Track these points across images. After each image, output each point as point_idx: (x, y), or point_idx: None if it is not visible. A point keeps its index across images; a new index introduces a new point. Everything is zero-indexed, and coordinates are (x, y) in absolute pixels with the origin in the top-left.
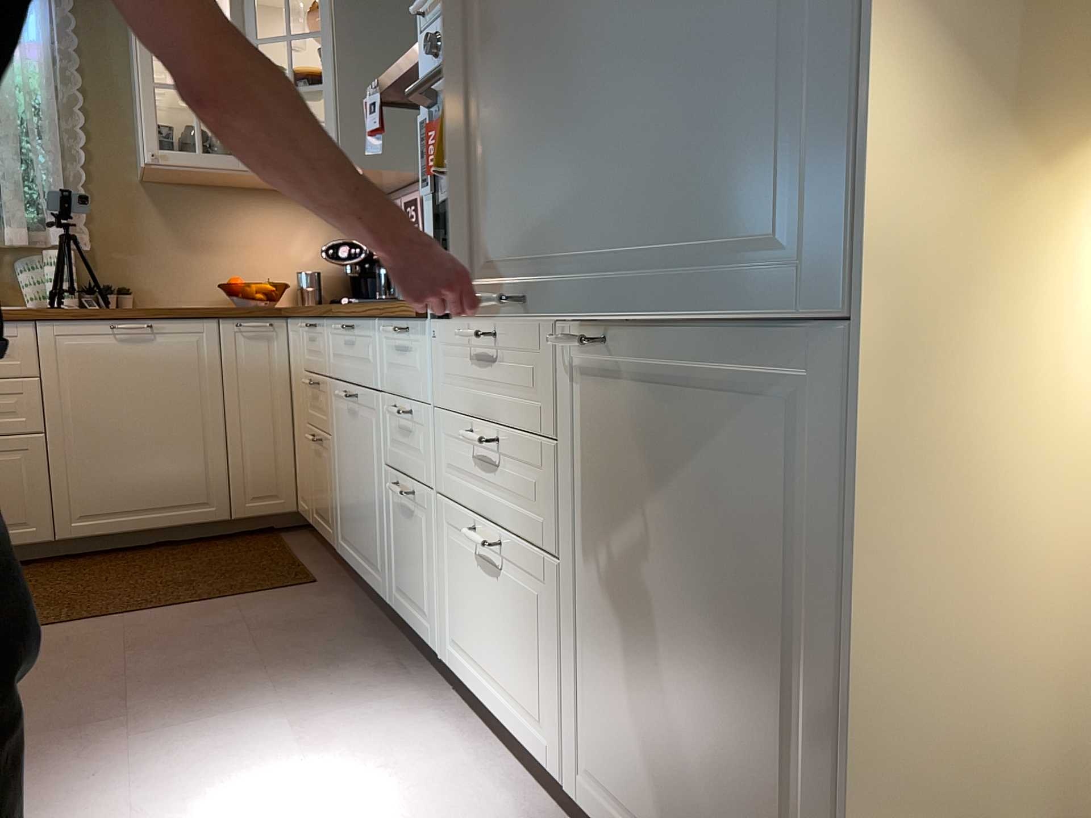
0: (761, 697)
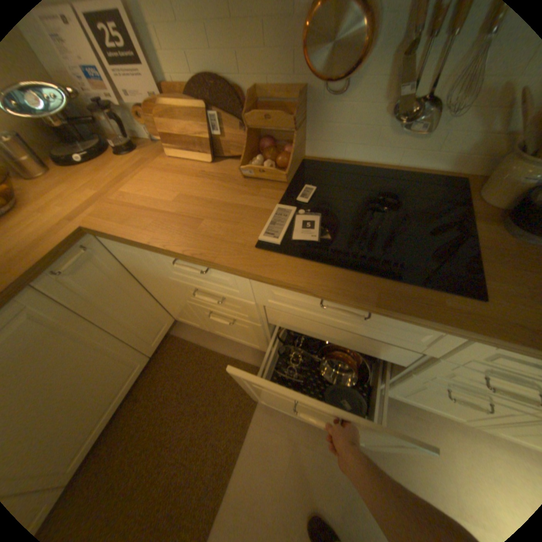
0: None
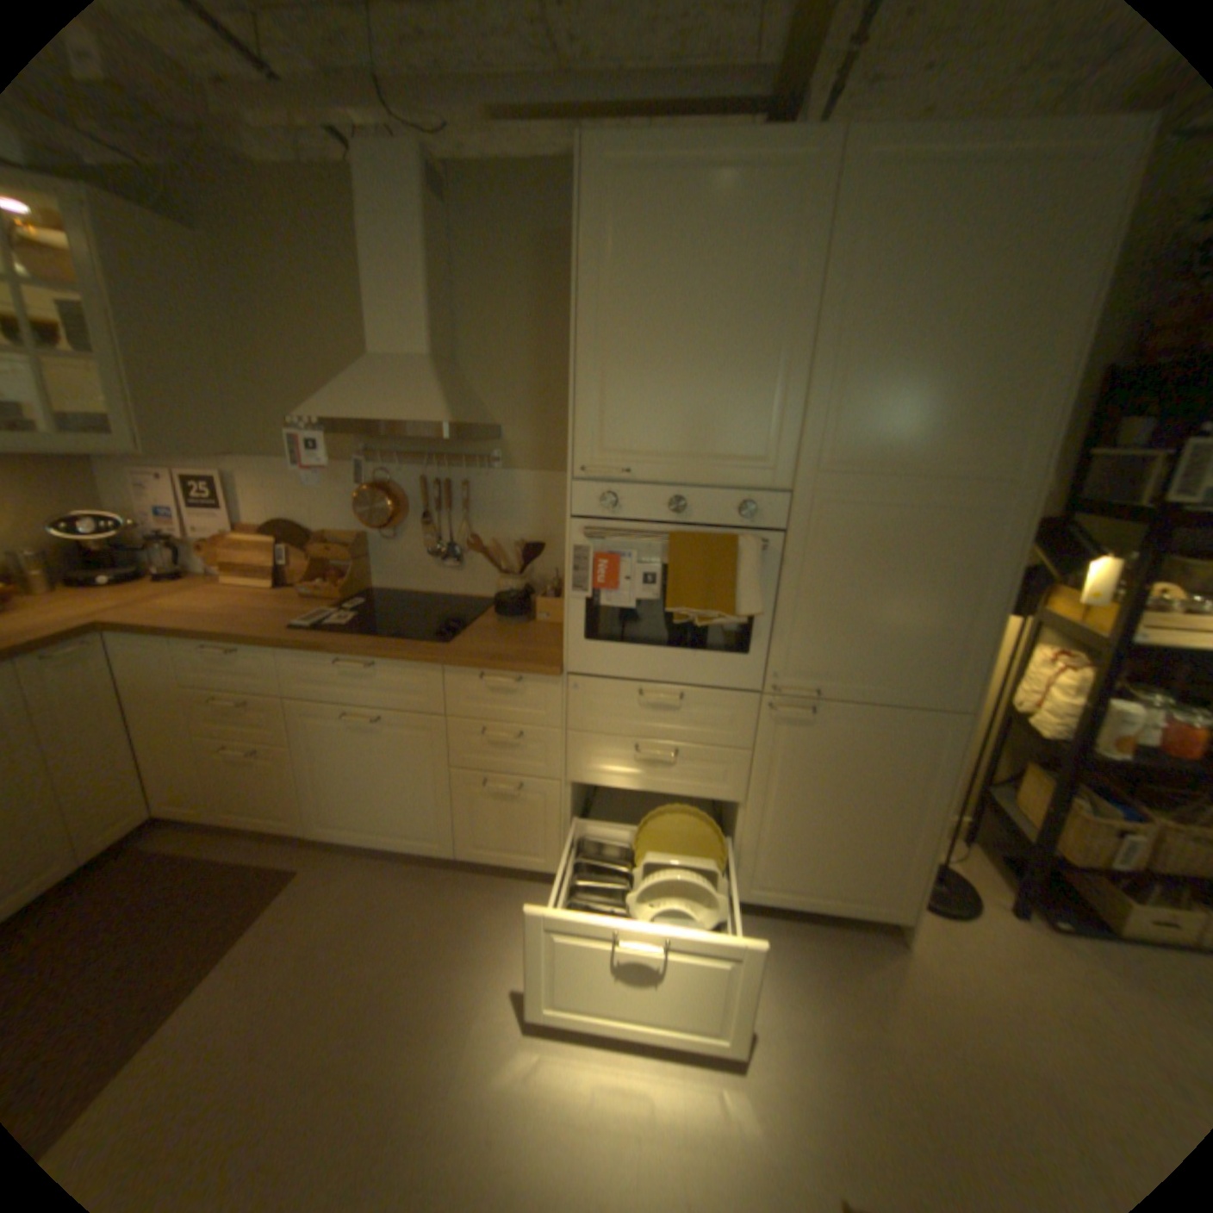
0: (893, 829)
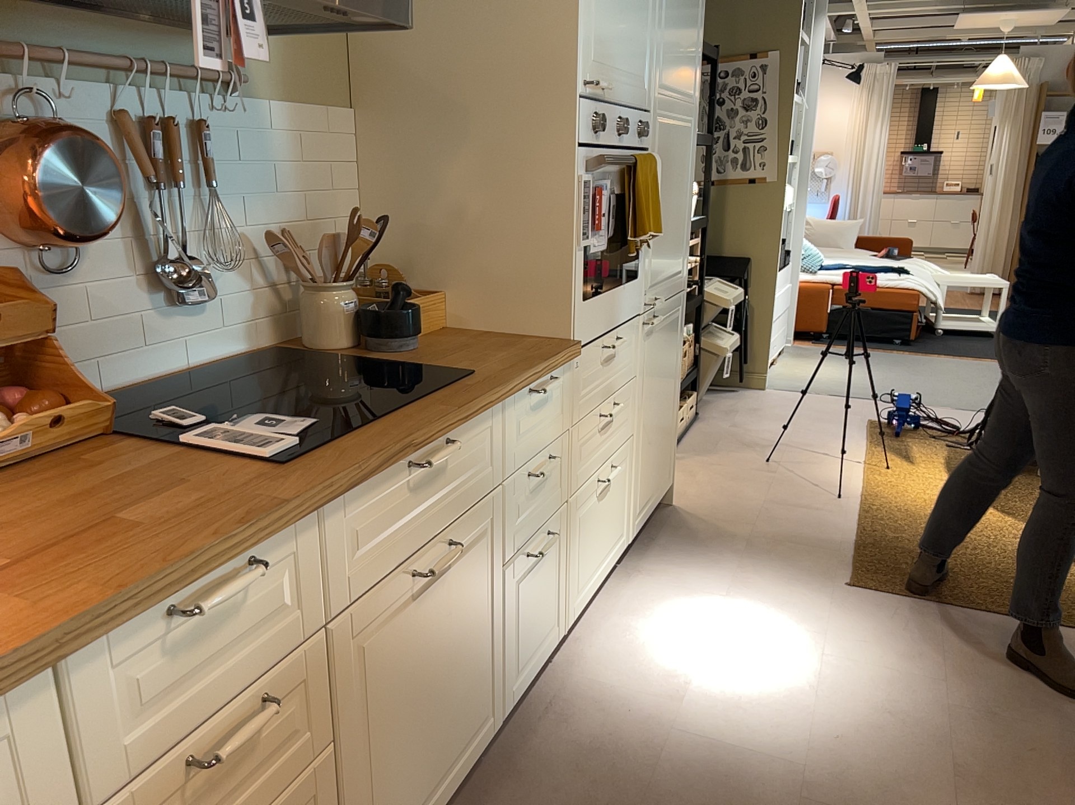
0: (670, 403)
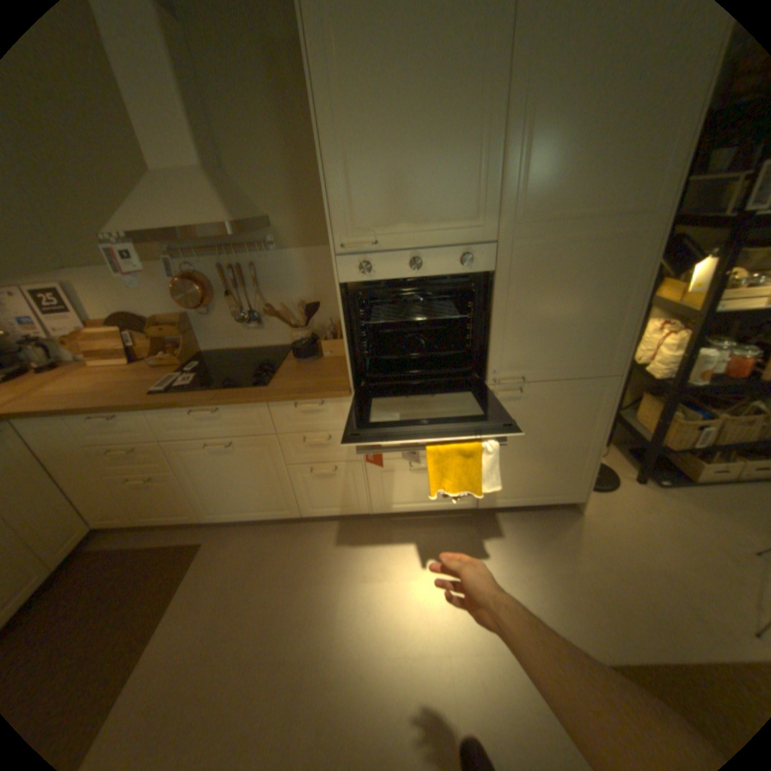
0: (571, 451)
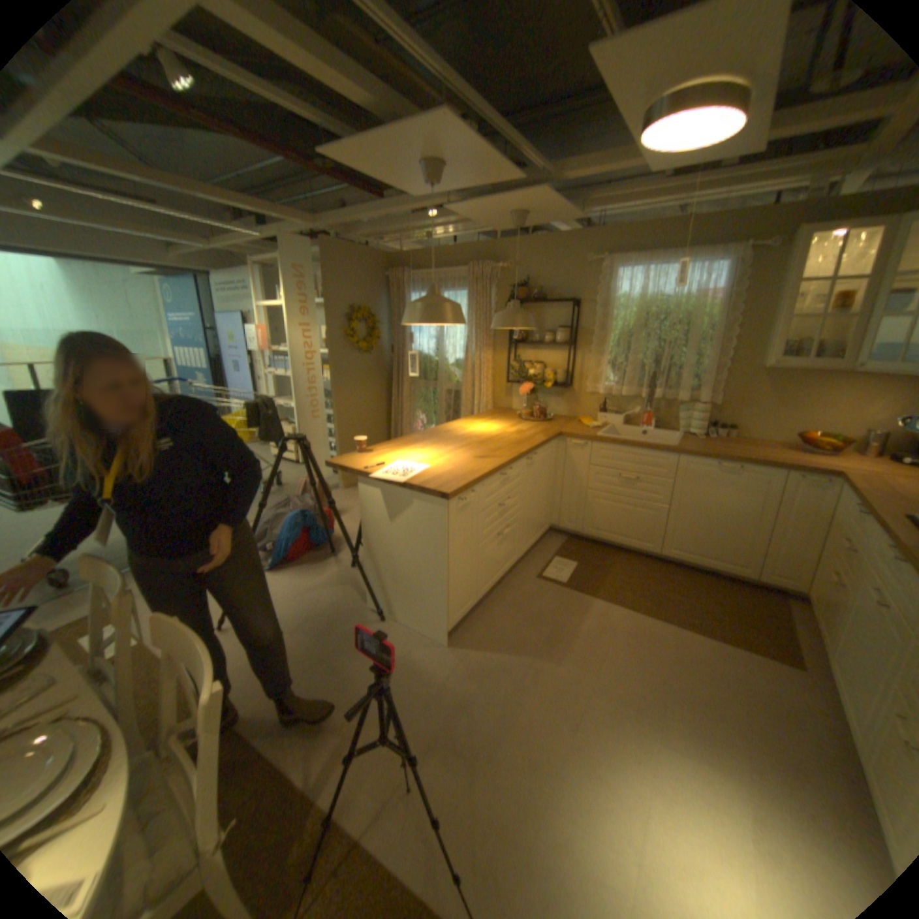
0: None
